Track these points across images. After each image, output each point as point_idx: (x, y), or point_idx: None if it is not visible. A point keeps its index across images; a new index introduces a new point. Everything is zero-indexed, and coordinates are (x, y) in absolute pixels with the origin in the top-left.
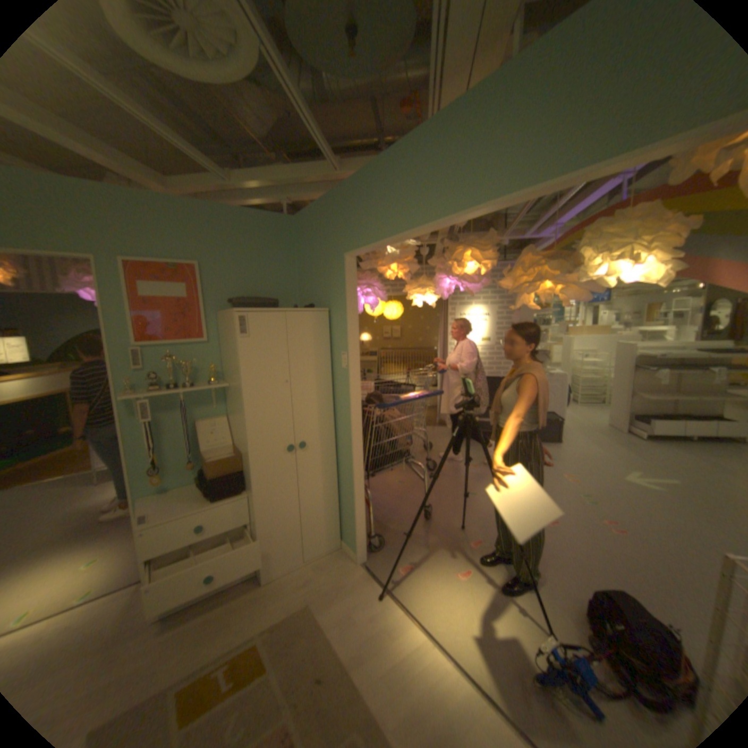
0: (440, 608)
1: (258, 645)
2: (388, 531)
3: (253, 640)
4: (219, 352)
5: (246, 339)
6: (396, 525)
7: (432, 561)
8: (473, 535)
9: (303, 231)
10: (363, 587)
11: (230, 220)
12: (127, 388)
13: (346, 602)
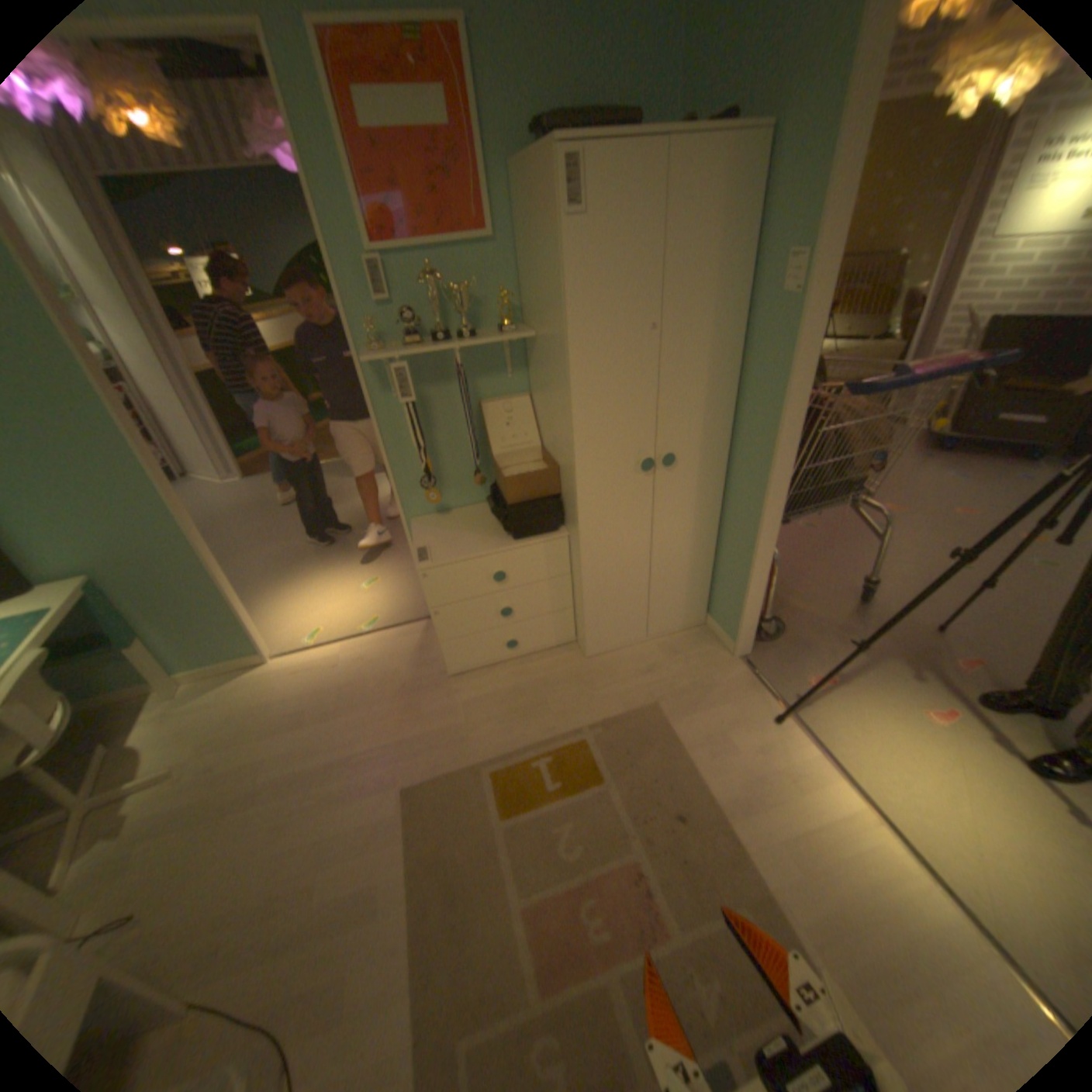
0: (893, 762)
1: (589, 741)
2: (788, 609)
3: (582, 731)
4: (513, 261)
5: (578, 219)
6: (802, 601)
7: (875, 676)
8: (965, 646)
9: None
10: (747, 694)
11: None
12: (372, 337)
13: (719, 711)
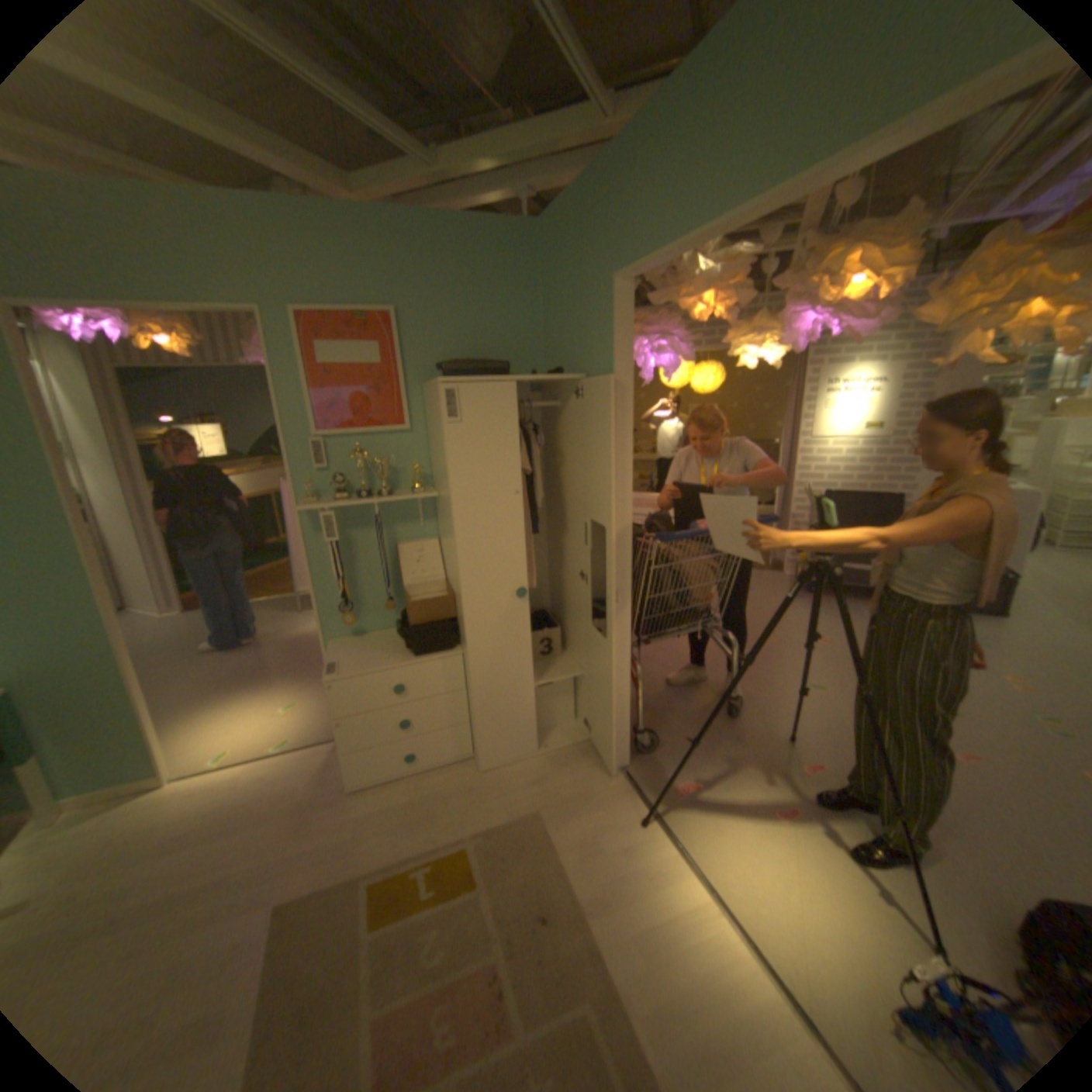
0: (740, 858)
1: (470, 850)
2: (668, 725)
3: (465, 841)
4: (427, 444)
5: (457, 425)
6: (681, 718)
7: (734, 782)
8: (811, 754)
9: (552, 241)
10: (621, 801)
11: (439, 233)
12: (311, 493)
13: (594, 817)
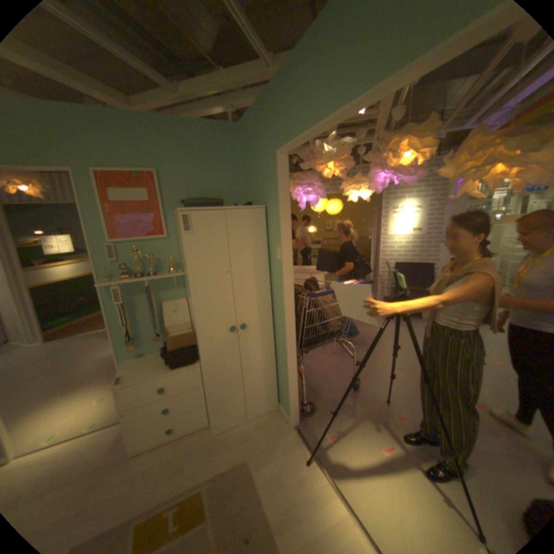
0: (364, 482)
1: (203, 492)
2: (321, 397)
3: (200, 486)
4: (178, 245)
5: (190, 235)
6: (328, 392)
7: (358, 431)
8: (399, 410)
9: (245, 134)
10: (295, 449)
11: (182, 129)
12: (107, 275)
13: (279, 462)
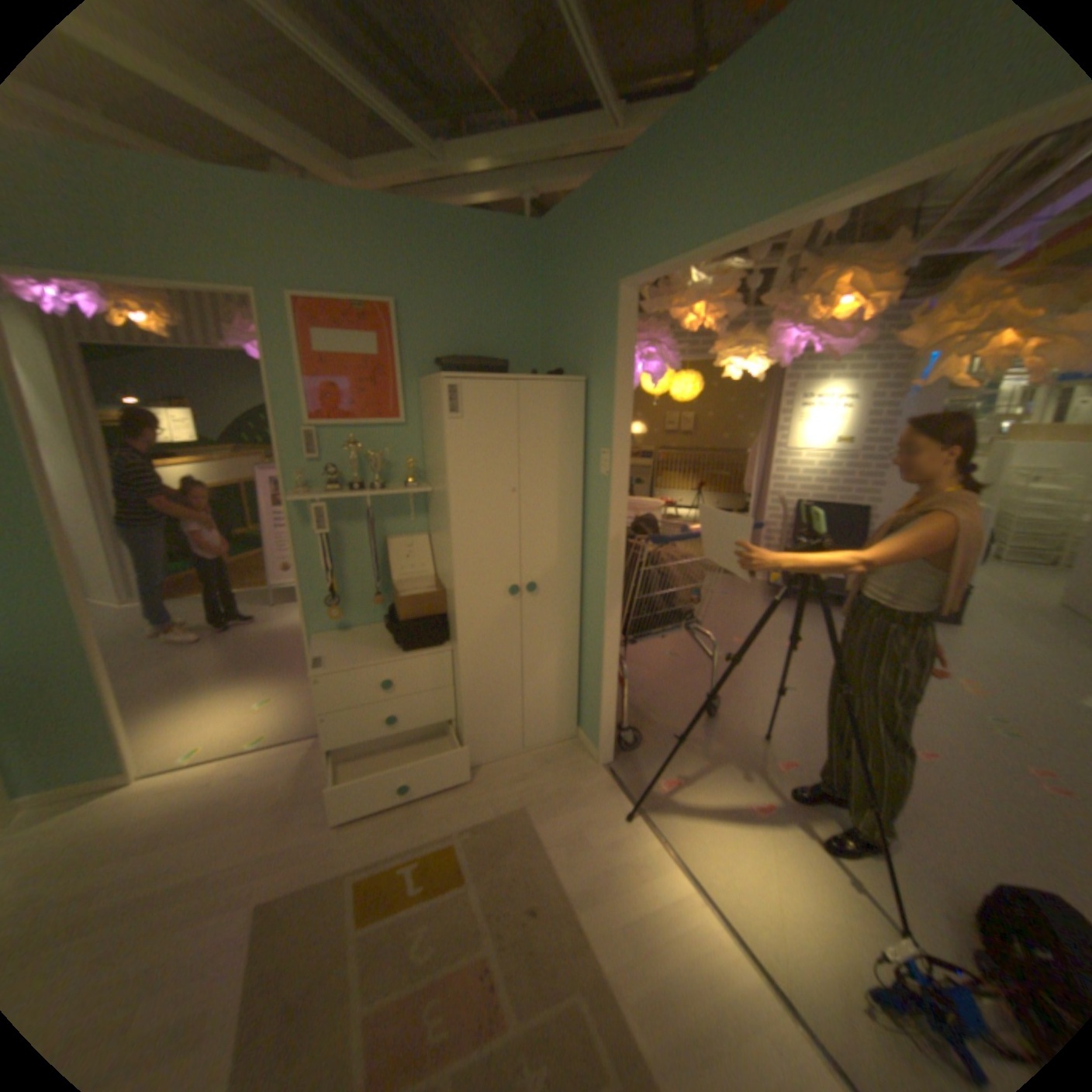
0: (721, 851)
1: (457, 846)
2: (649, 723)
3: (452, 837)
4: (421, 439)
5: (458, 421)
6: (662, 717)
7: (713, 779)
8: (785, 752)
9: (555, 245)
10: (606, 797)
11: (443, 228)
12: (302, 483)
13: (580, 813)
